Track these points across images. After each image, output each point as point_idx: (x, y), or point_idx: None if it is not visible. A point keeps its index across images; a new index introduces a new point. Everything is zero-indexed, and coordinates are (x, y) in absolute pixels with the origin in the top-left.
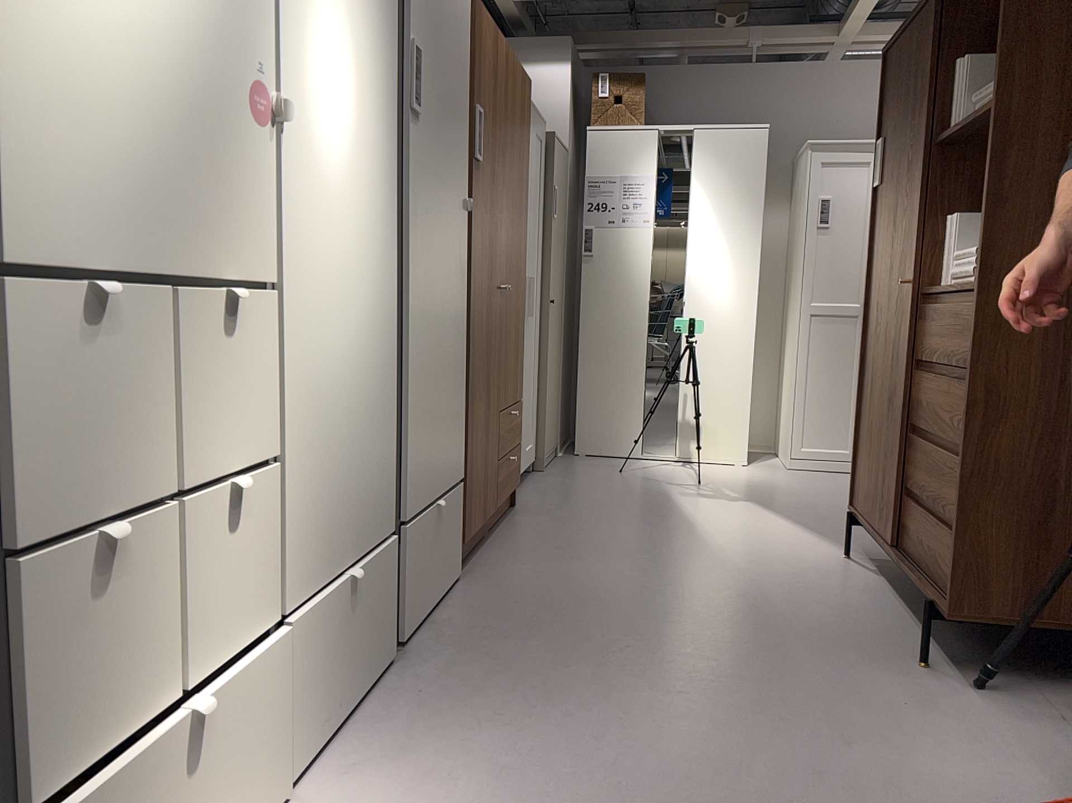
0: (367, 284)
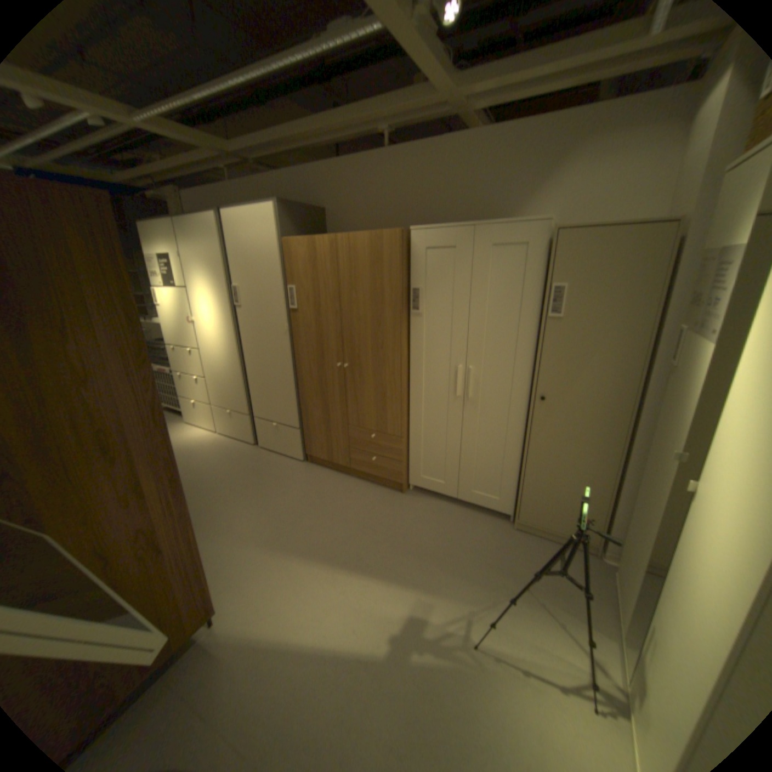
0: (228, 353)
